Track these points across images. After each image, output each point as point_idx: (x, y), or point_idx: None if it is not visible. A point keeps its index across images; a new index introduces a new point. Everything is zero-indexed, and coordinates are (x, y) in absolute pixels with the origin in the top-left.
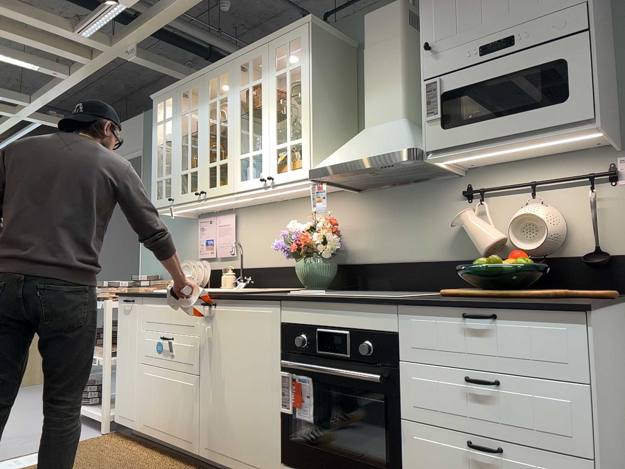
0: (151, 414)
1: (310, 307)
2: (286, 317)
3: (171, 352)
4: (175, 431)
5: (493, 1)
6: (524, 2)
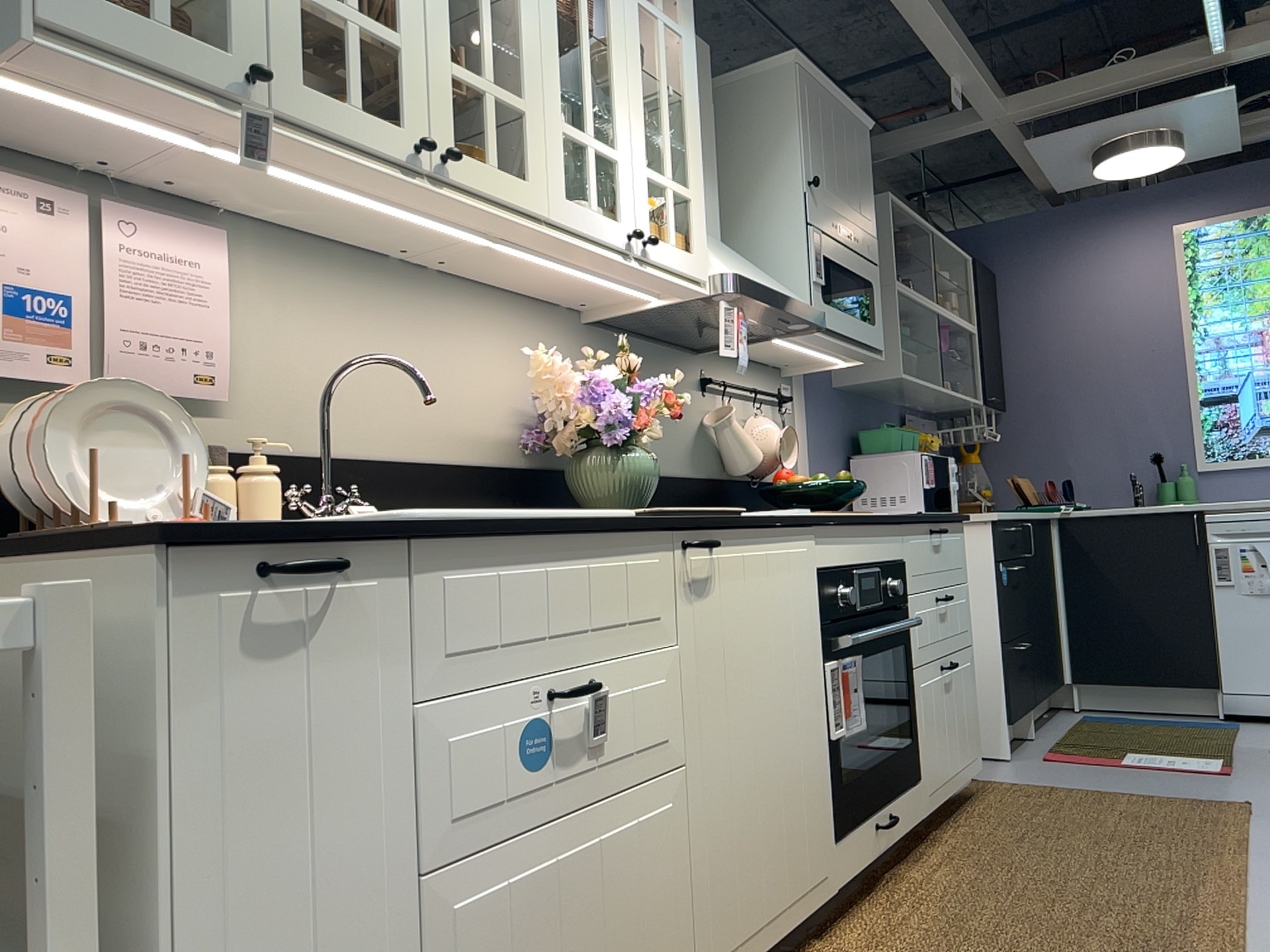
0: None
1: (846, 534)
2: (823, 556)
3: (598, 737)
4: None
5: (844, 181)
6: (857, 205)
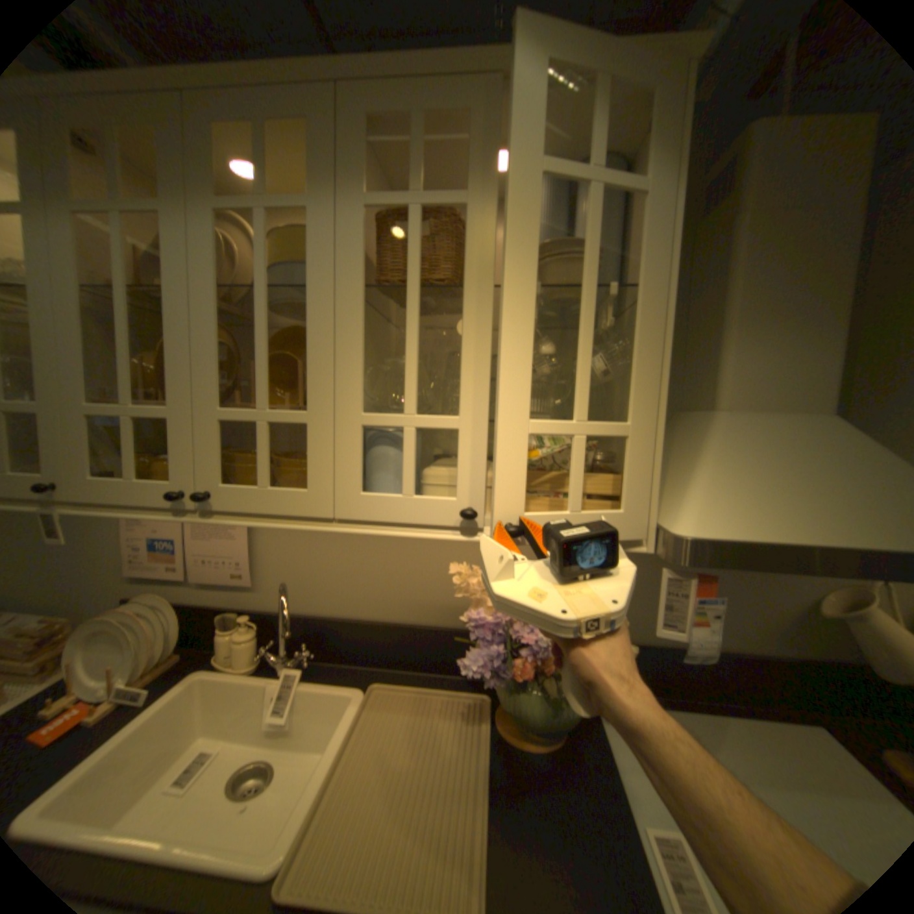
0: None
1: None
2: None
3: None
4: None
5: None
6: None
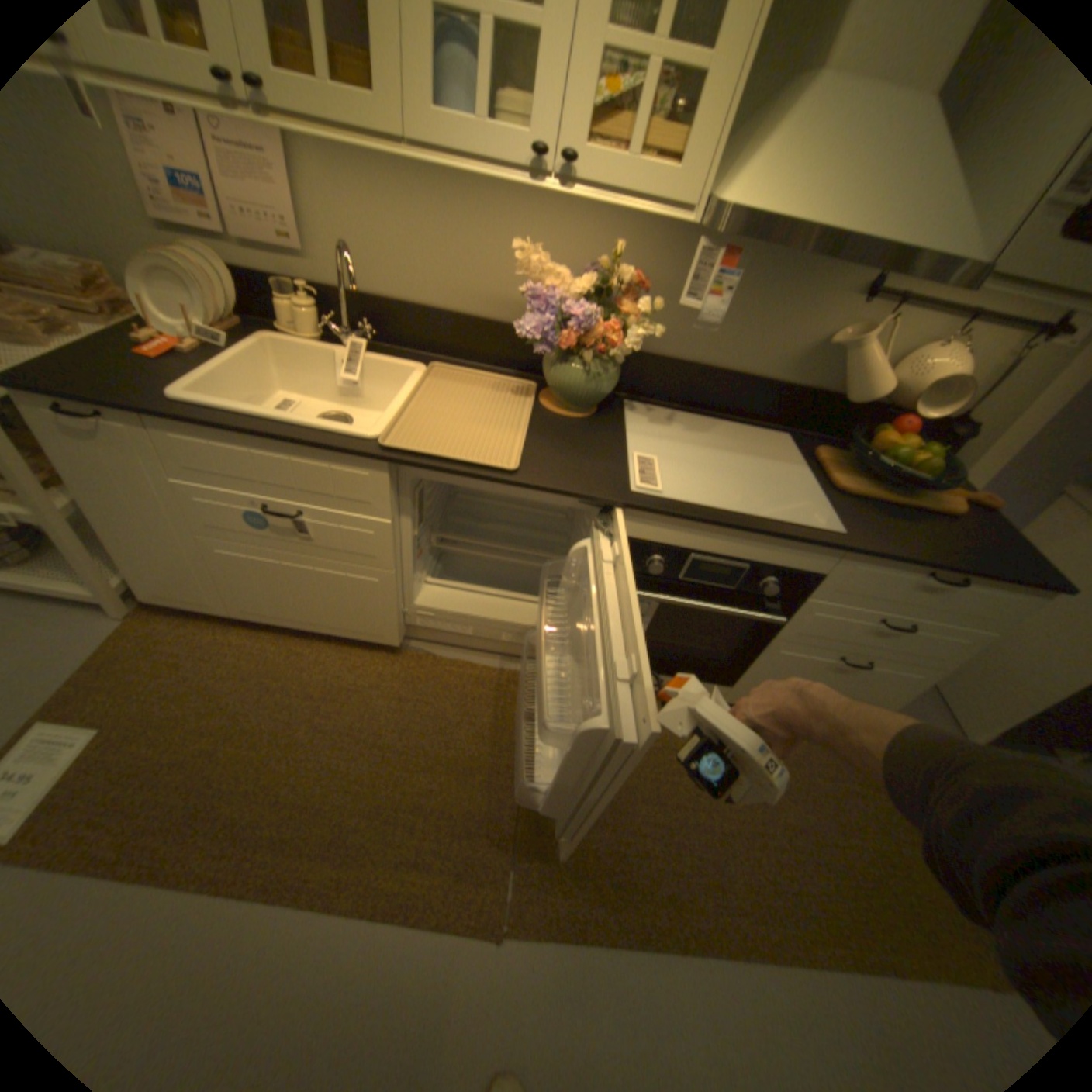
0: (262, 603)
1: (690, 526)
2: (631, 530)
3: (306, 535)
4: (338, 624)
5: None
6: None
